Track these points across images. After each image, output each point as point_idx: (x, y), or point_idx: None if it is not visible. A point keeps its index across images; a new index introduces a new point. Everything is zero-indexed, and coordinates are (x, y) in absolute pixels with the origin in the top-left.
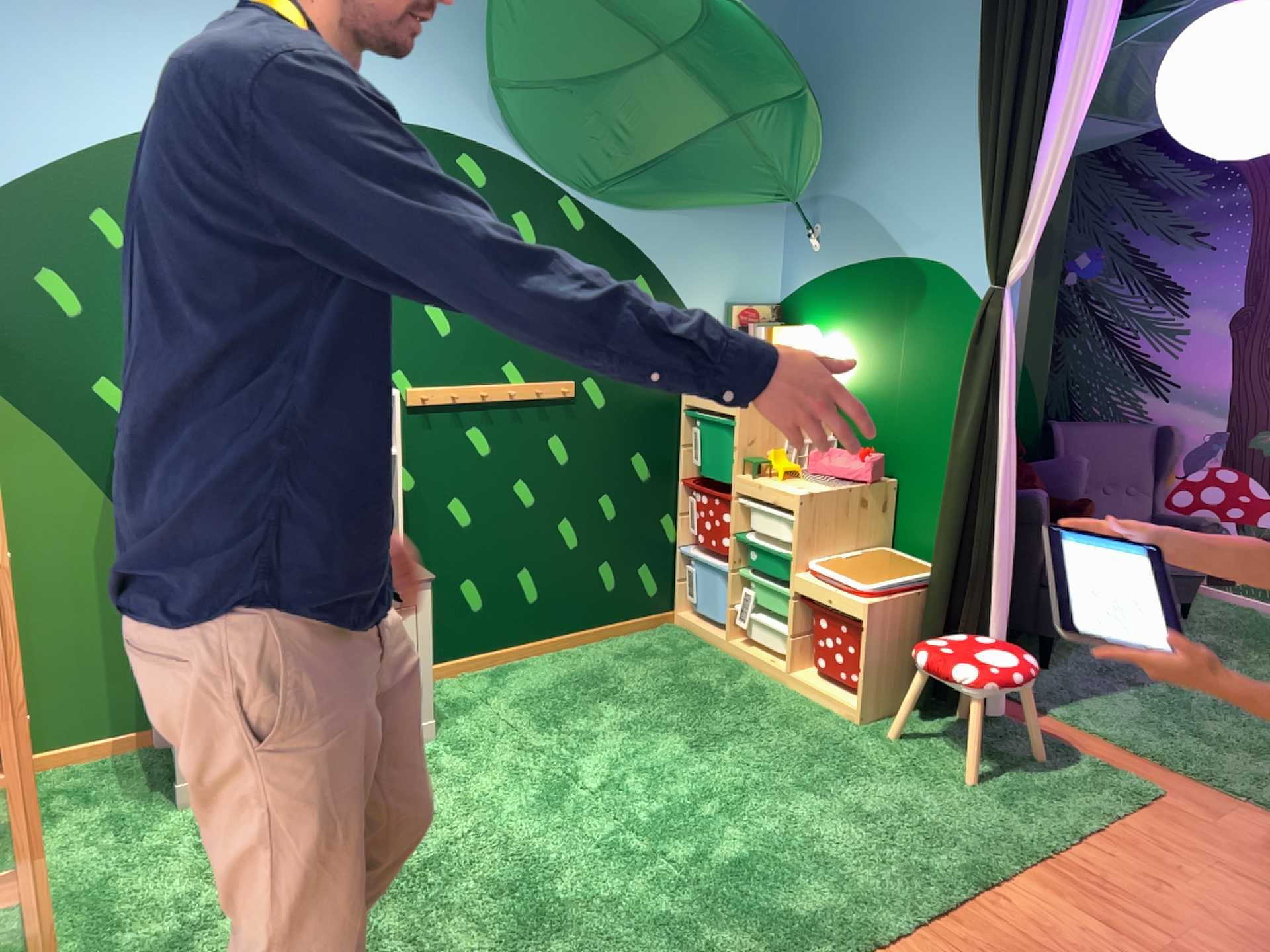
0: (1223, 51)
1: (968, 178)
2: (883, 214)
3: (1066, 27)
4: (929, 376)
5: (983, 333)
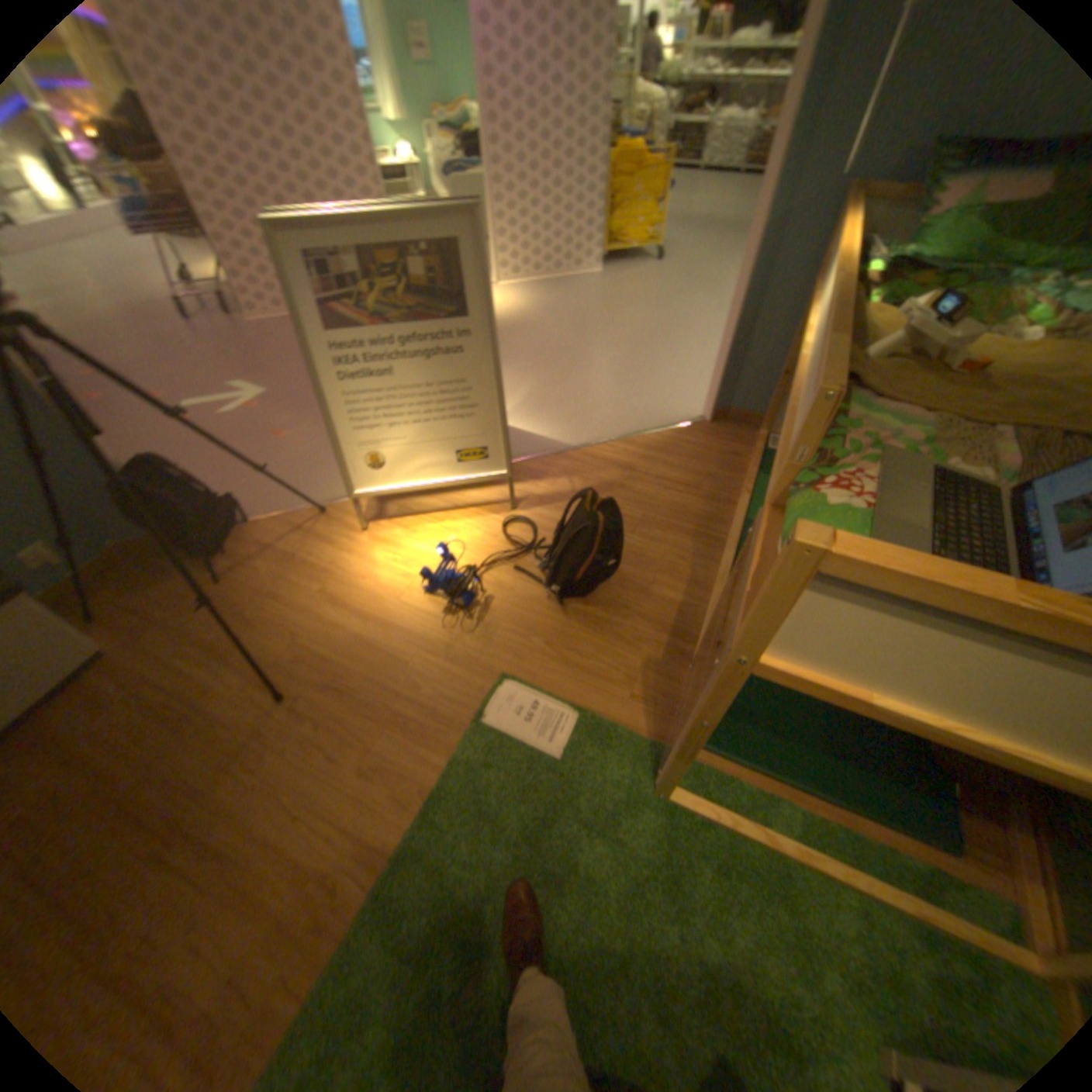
0: None
1: None
2: None
3: None
4: None
5: None
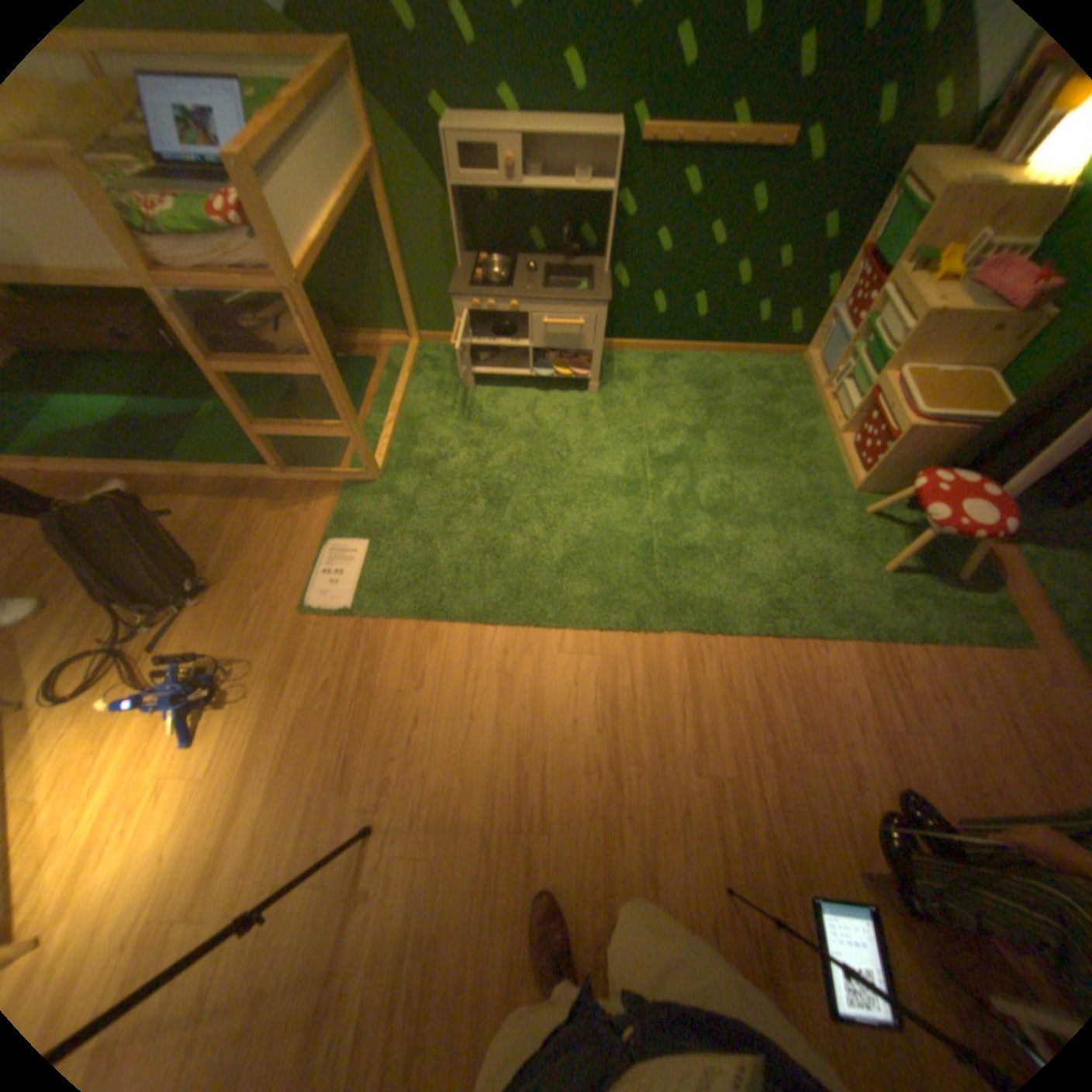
0: None
1: None
2: None
3: None
4: None
5: None
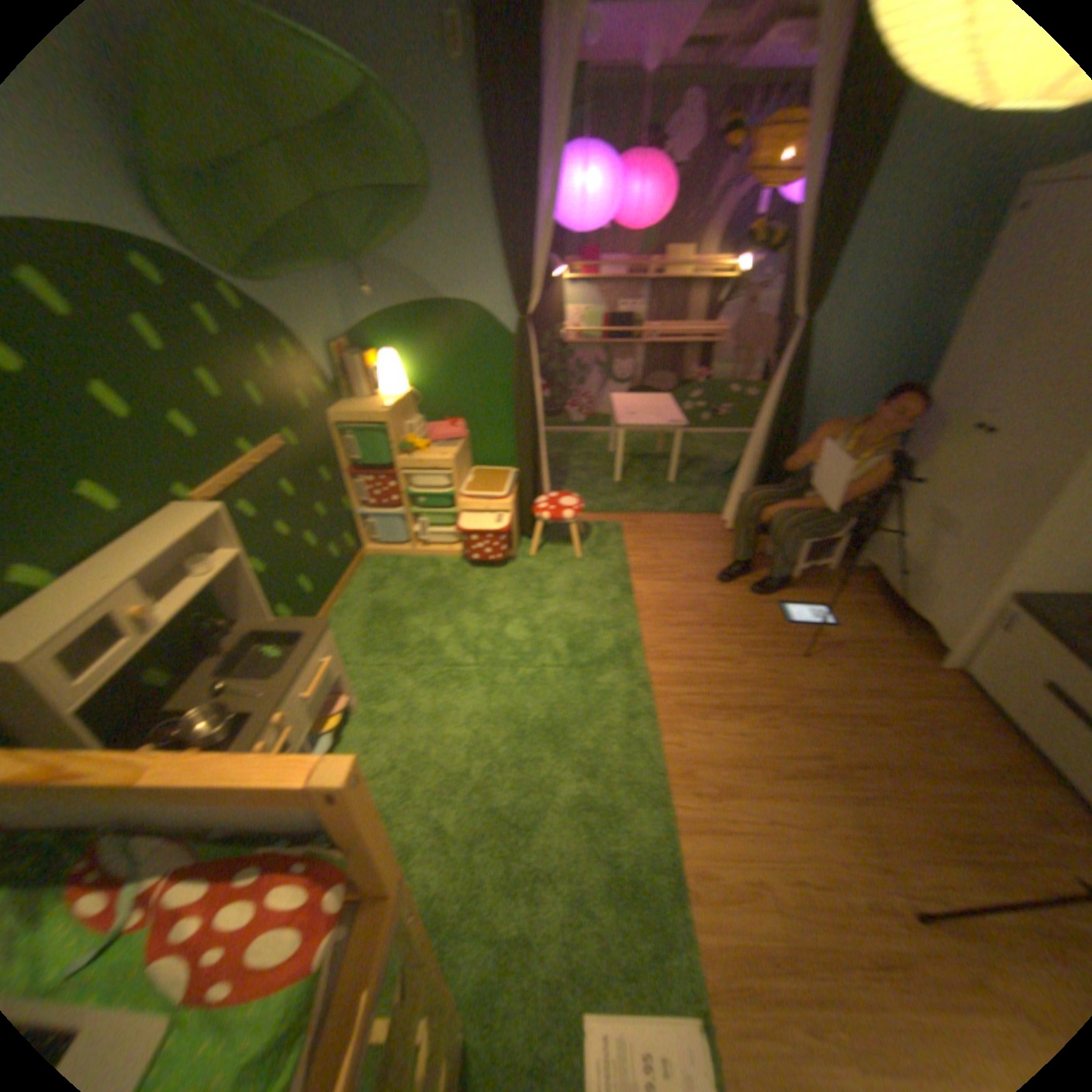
0: (594, 176)
1: (480, 248)
2: (421, 271)
3: (542, 154)
4: (477, 371)
5: (523, 346)
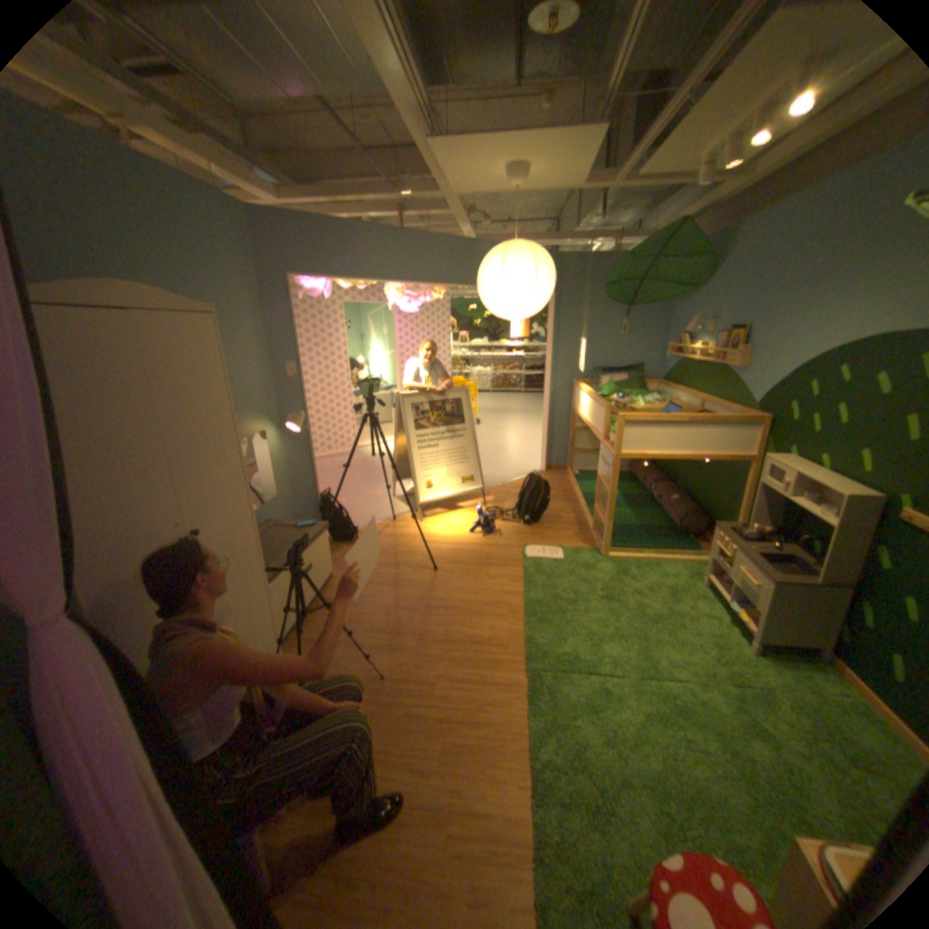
0: None
1: None
2: None
3: None
4: None
5: None
